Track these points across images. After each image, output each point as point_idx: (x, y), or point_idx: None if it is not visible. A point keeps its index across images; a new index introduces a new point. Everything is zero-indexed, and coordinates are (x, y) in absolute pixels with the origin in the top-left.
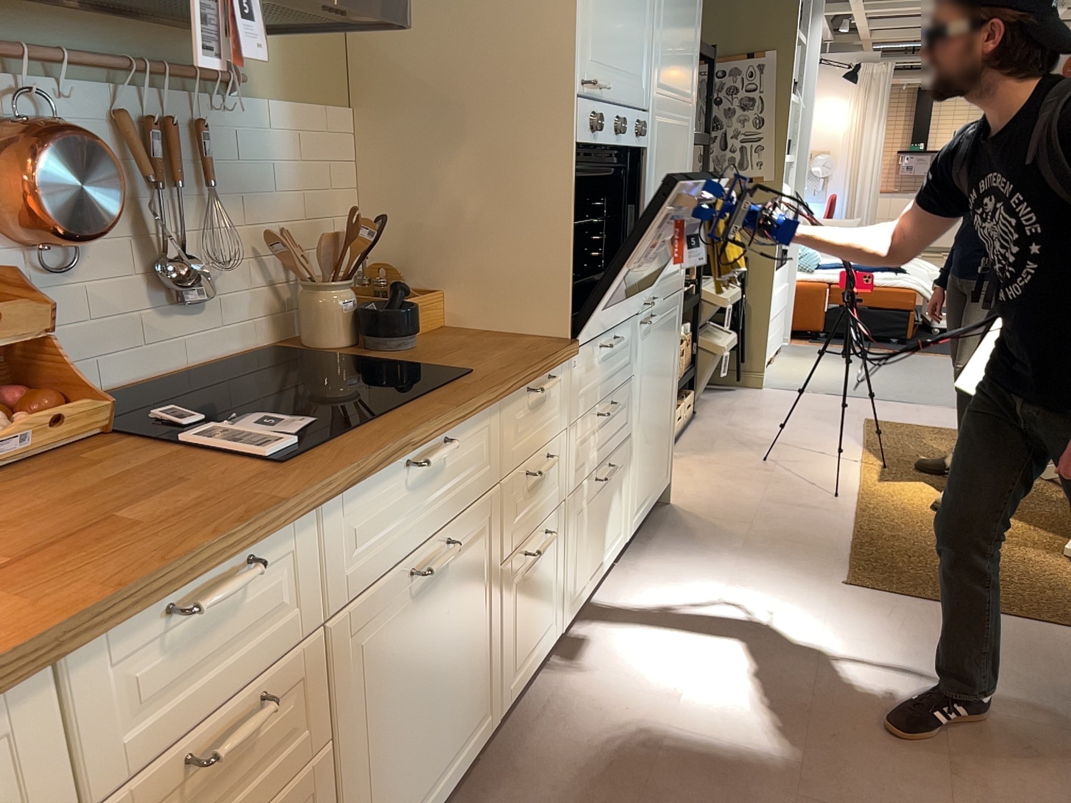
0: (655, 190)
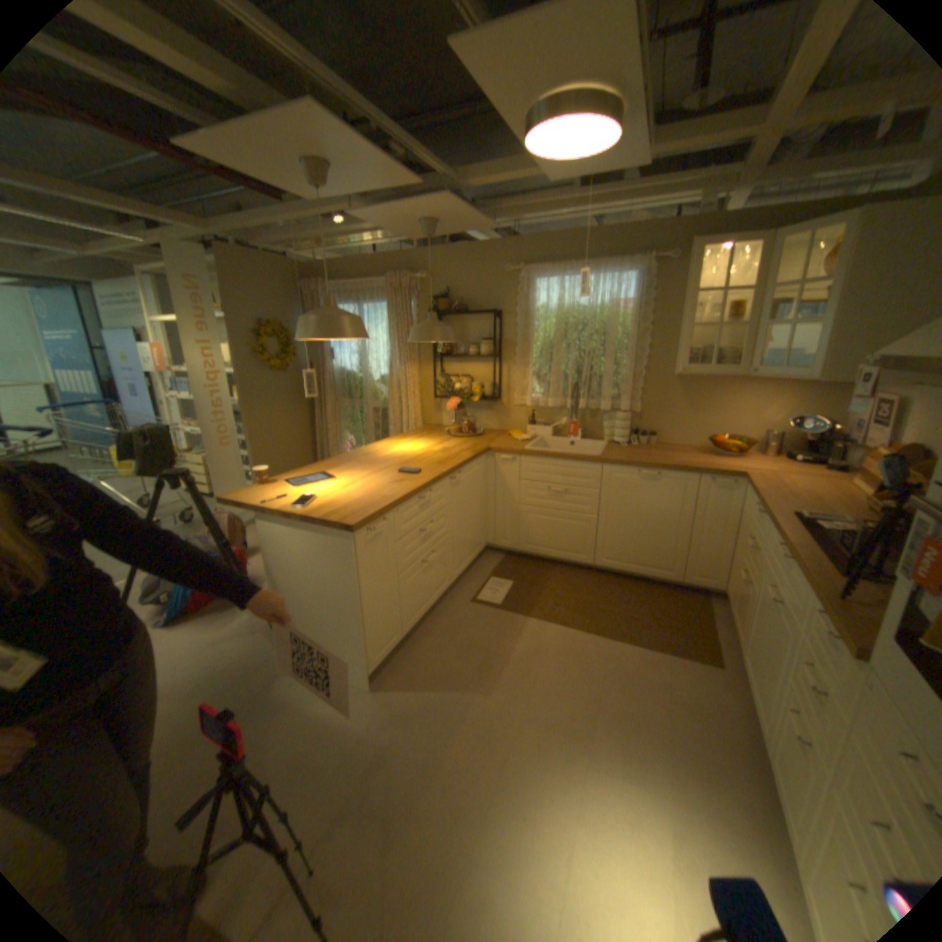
0: None
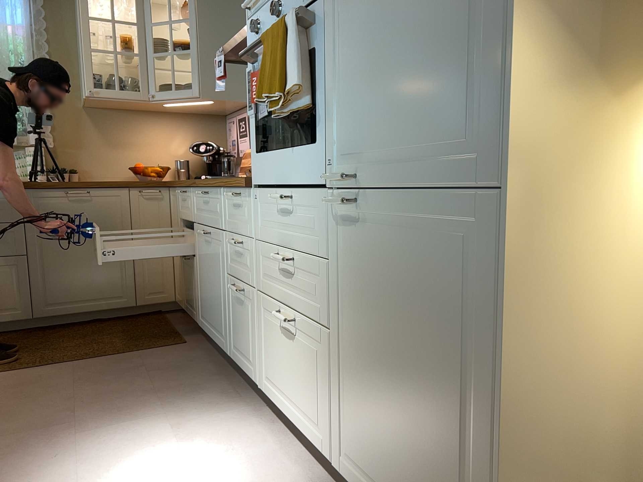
0: (353, 24)
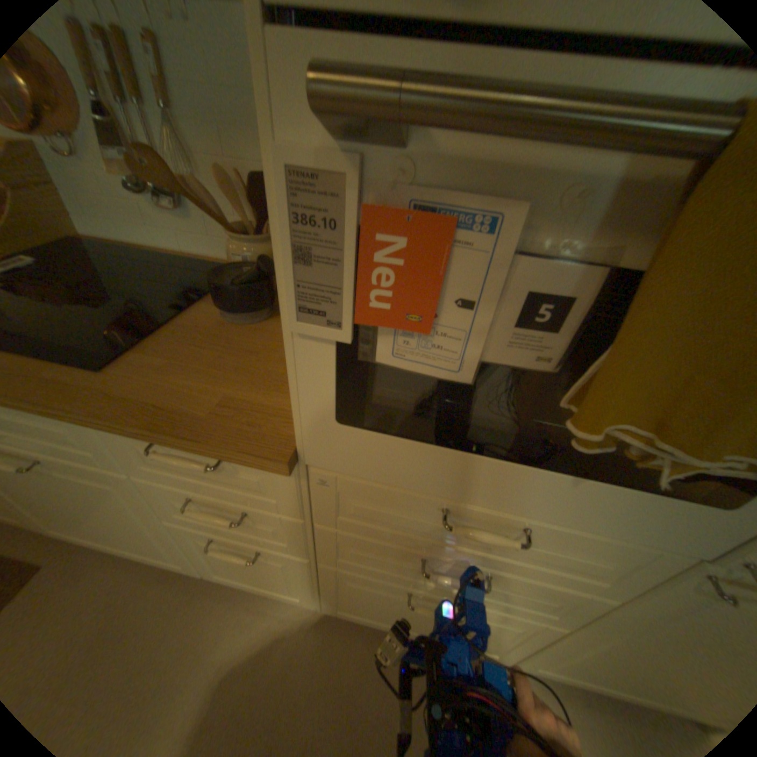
0: None
